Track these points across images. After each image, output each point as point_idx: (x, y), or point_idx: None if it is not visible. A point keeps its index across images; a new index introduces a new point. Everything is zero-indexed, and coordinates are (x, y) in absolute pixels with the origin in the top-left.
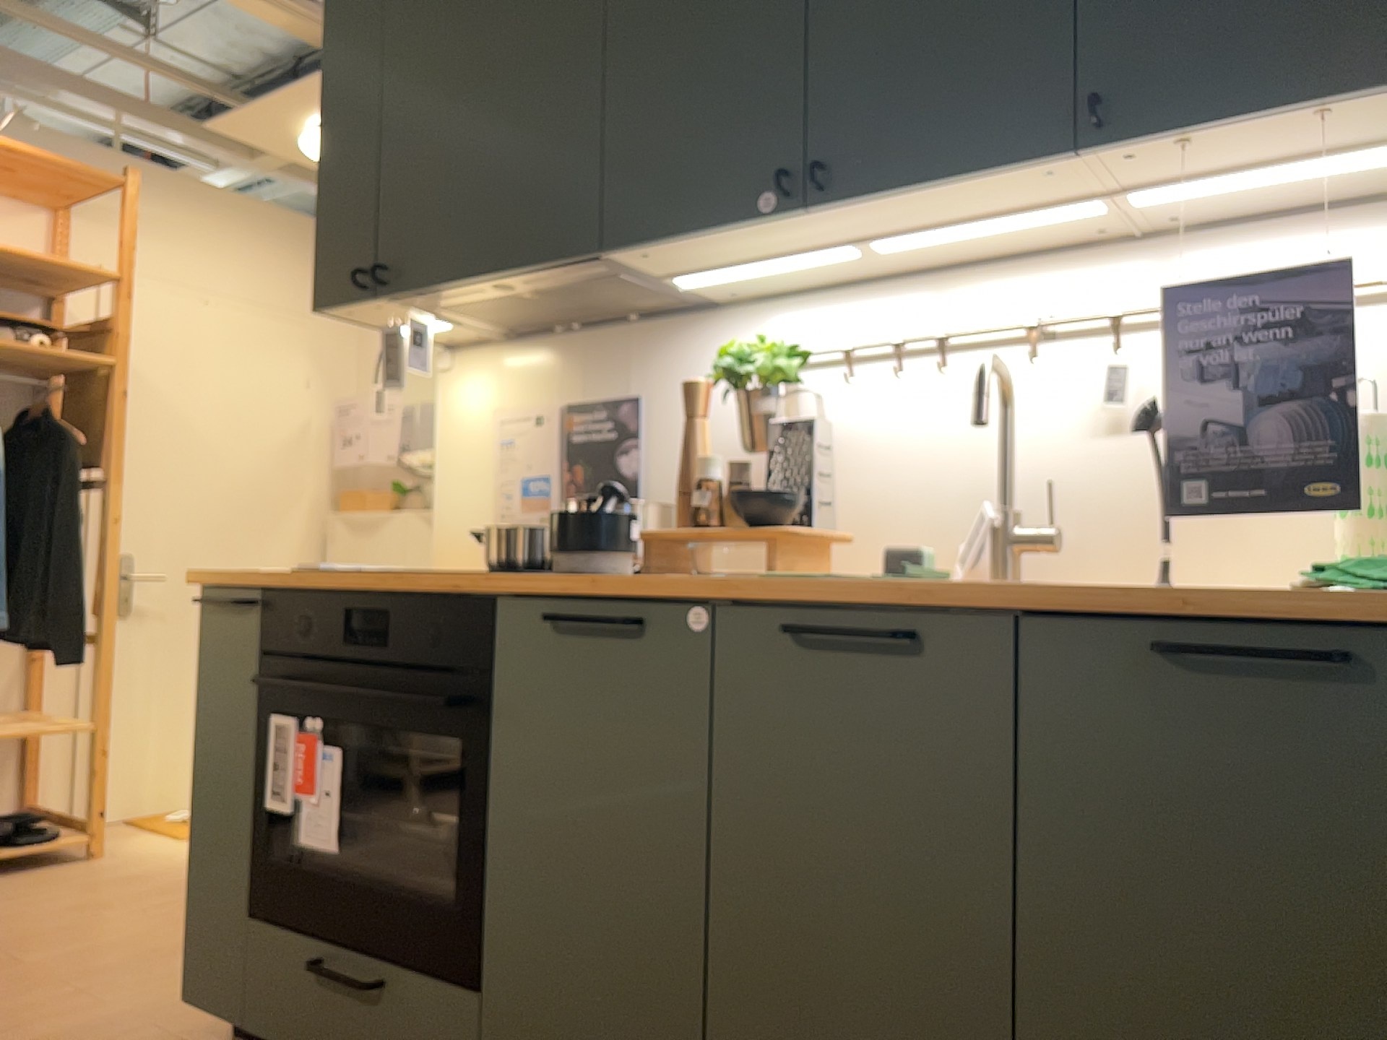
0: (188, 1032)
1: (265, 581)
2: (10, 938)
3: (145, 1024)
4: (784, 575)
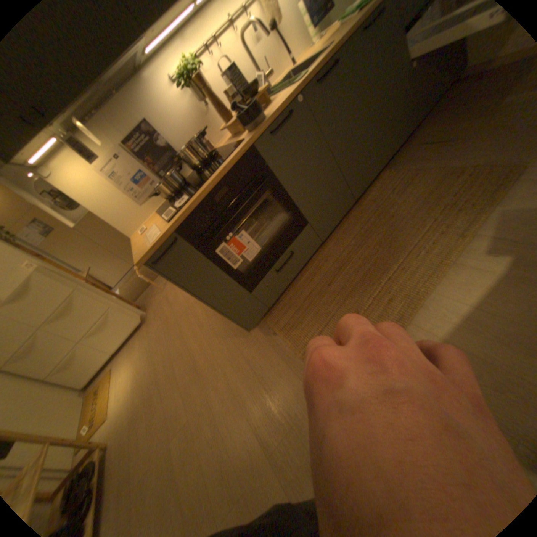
0: (245, 340)
1: (170, 228)
2: (163, 436)
3: (237, 354)
4: (302, 74)
